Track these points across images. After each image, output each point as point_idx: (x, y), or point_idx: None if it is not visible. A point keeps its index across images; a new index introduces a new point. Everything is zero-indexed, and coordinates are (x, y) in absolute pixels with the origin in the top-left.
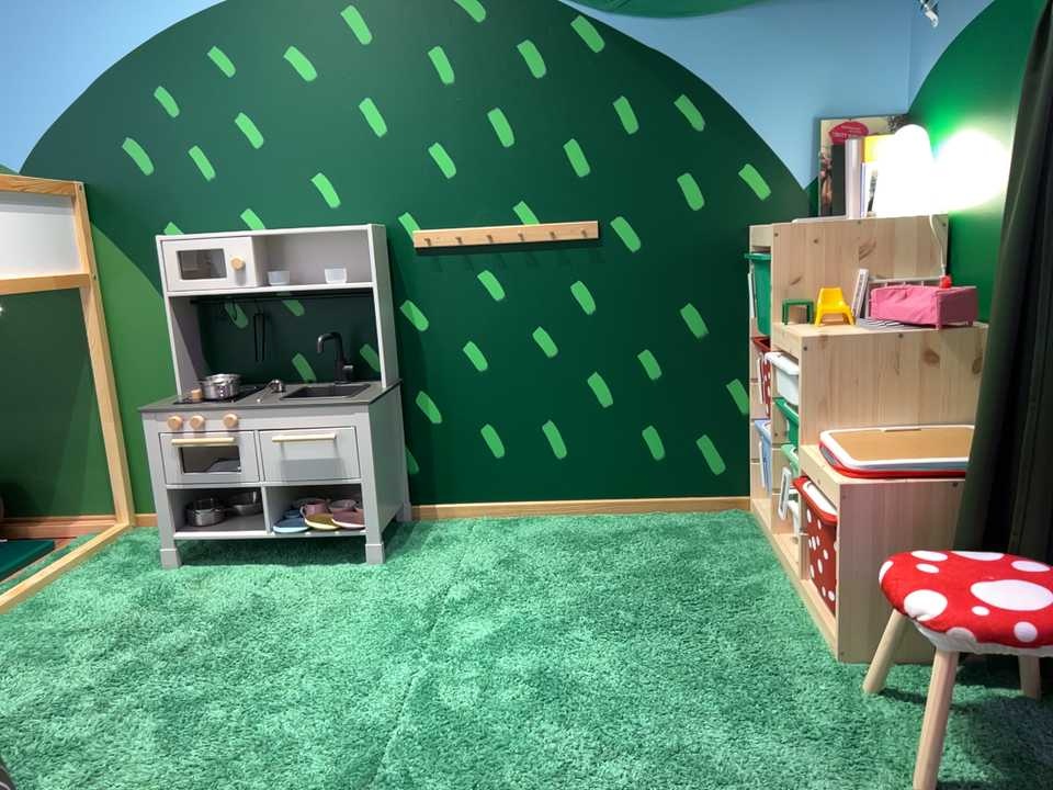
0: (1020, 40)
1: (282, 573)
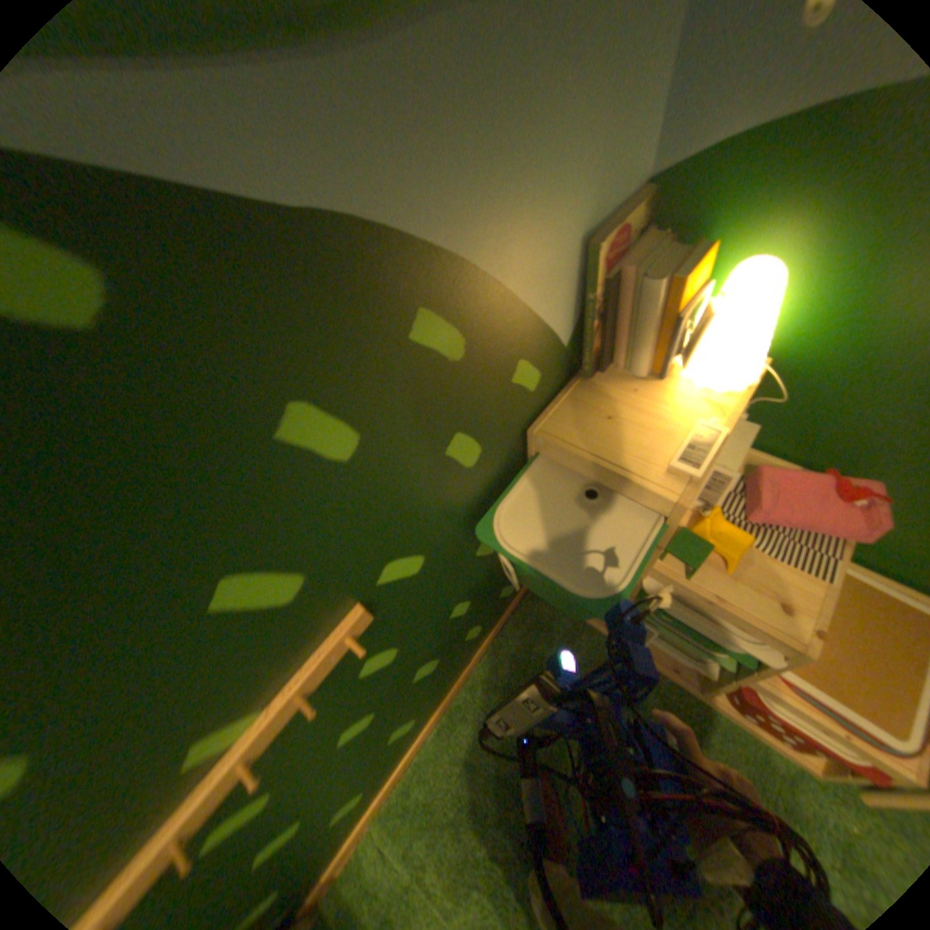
0: None
1: None
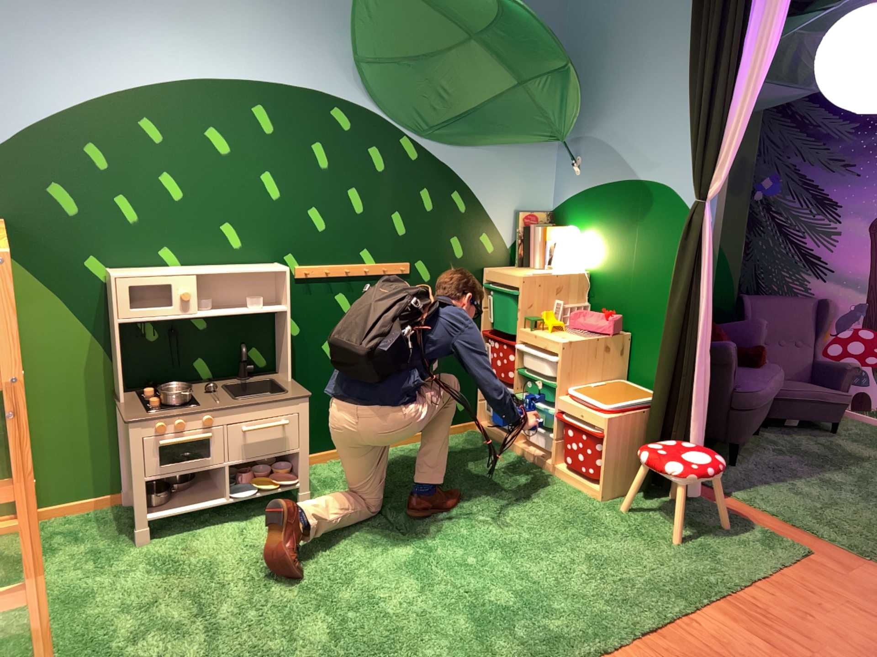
0: (636, 208)
1: (246, 521)
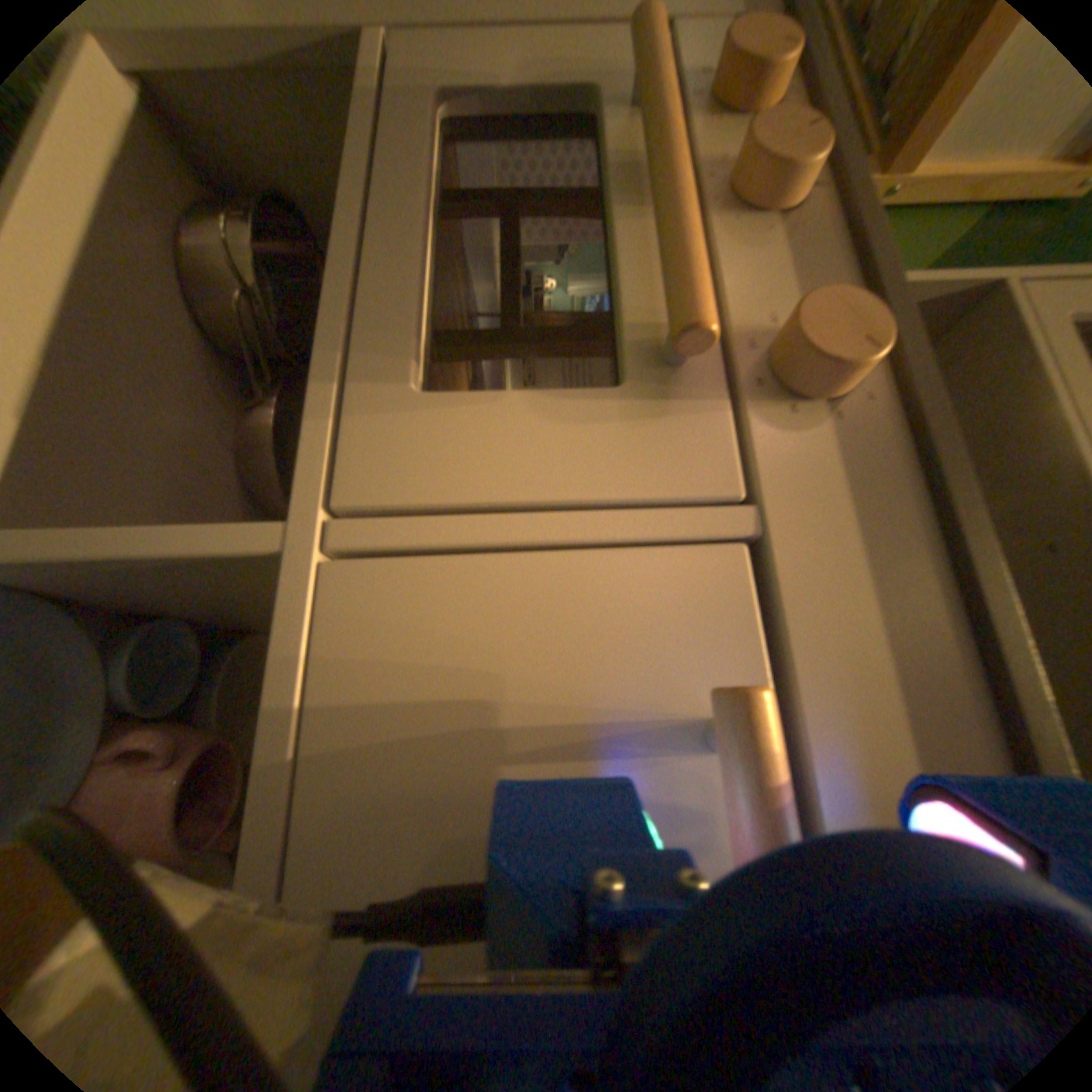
0: None
1: None
